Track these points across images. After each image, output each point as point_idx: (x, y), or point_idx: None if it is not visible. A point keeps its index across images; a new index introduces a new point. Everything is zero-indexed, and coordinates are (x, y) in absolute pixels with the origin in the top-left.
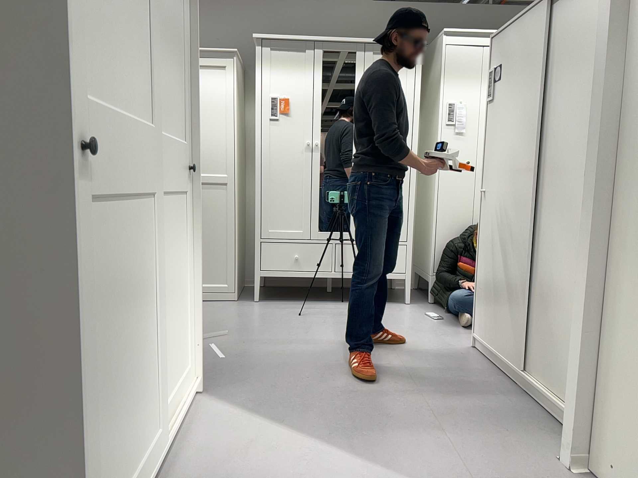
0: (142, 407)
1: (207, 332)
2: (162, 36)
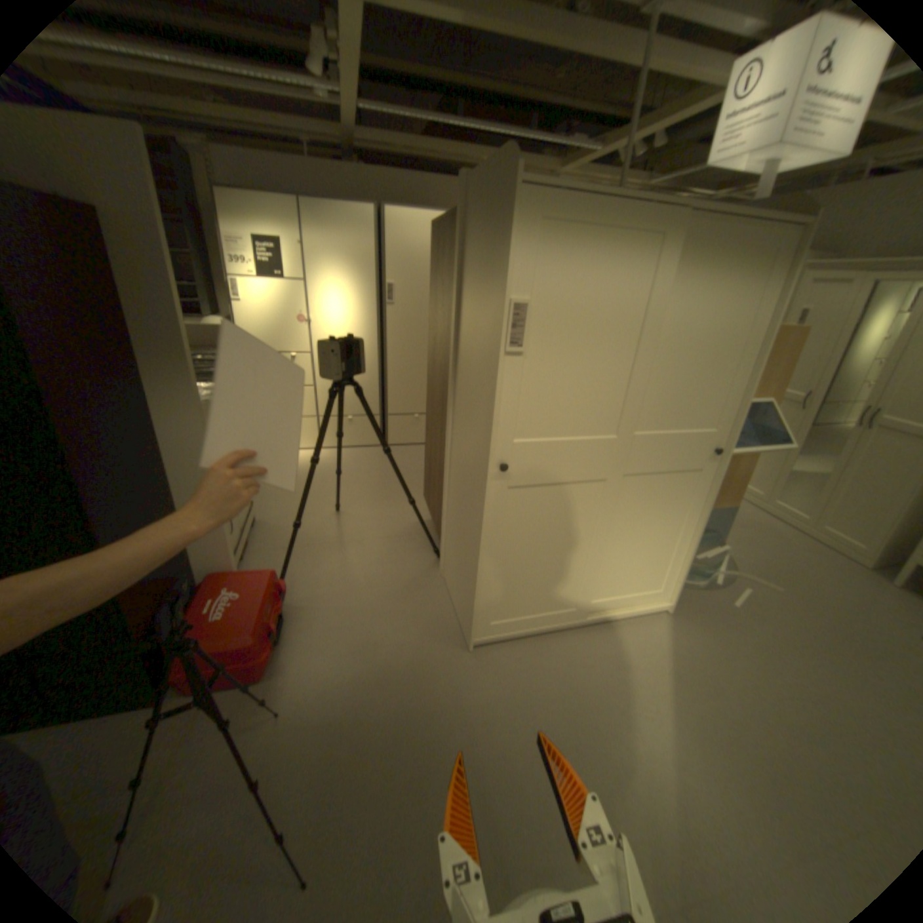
0: (561, 590)
1: (770, 578)
2: (688, 355)
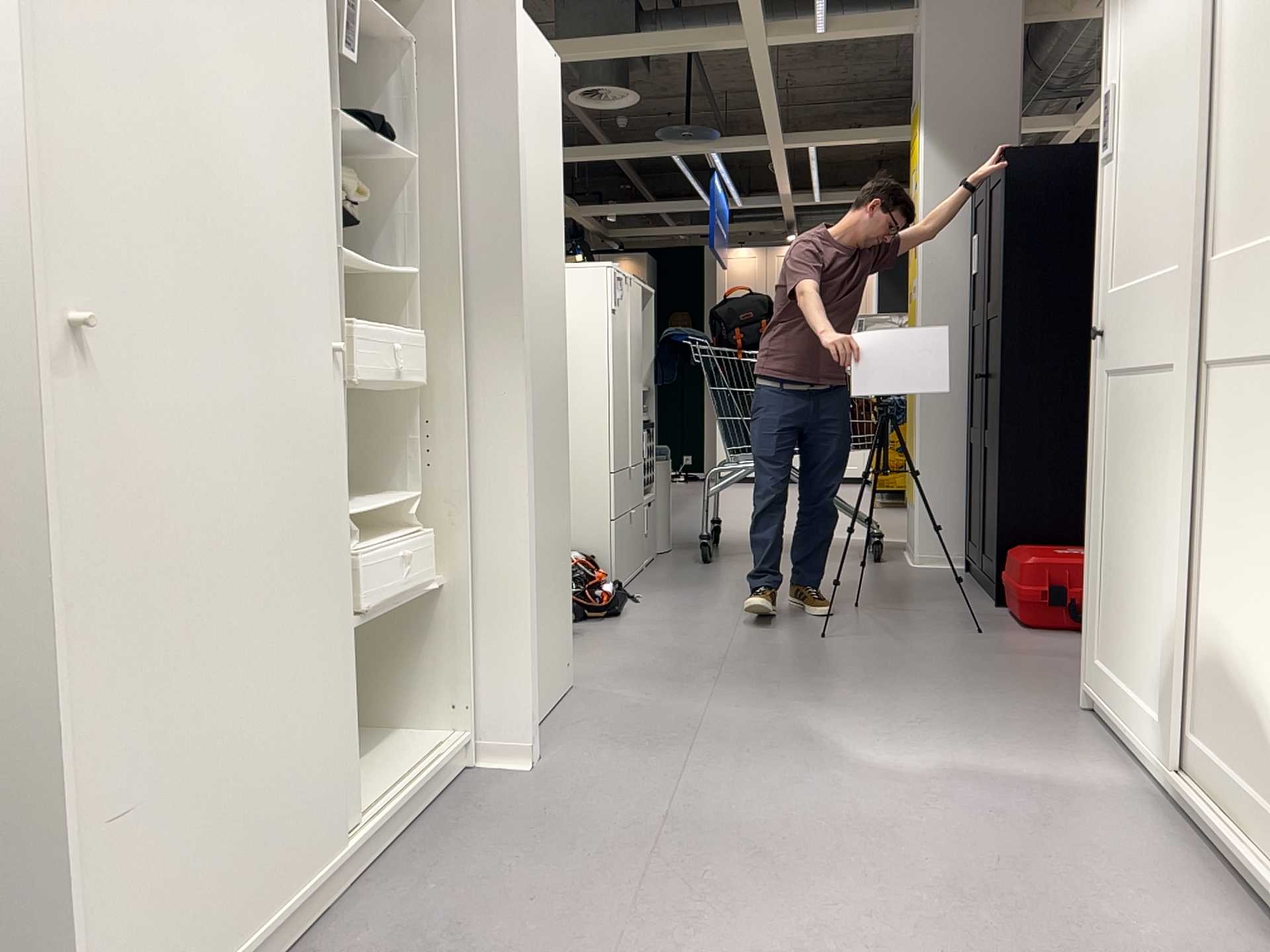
0: (1141, 637)
1: None
2: (1255, 53)
